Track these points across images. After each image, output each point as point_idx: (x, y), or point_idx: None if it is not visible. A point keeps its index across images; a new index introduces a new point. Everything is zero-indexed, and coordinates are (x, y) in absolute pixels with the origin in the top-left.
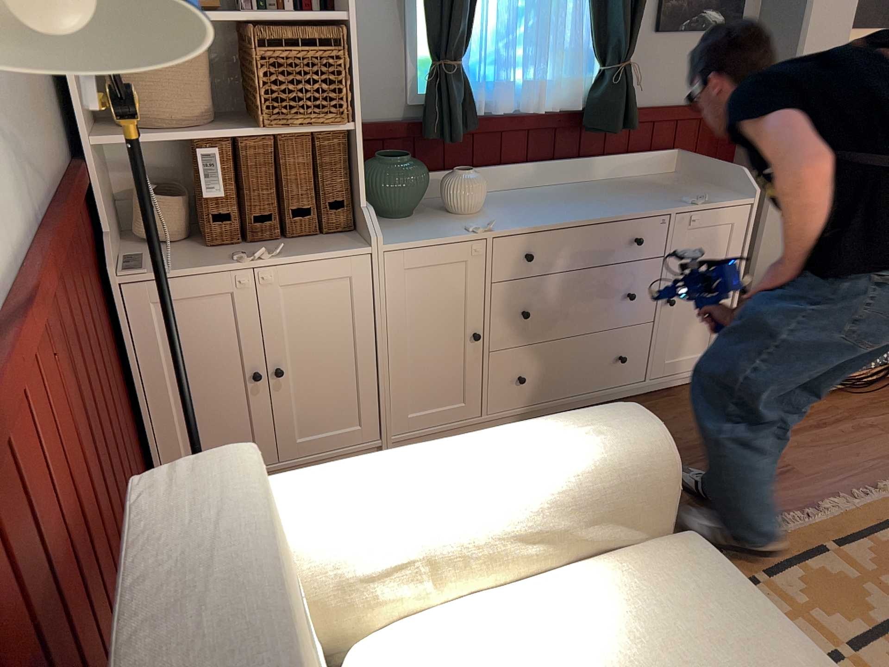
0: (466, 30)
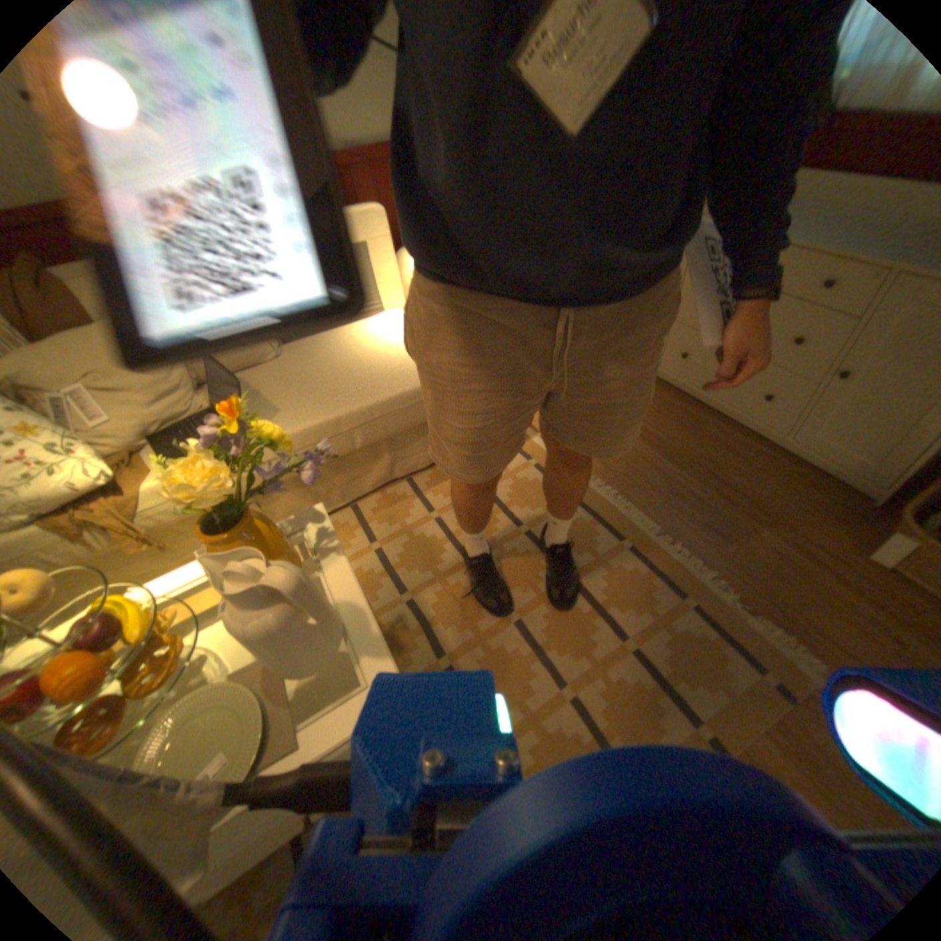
0: None
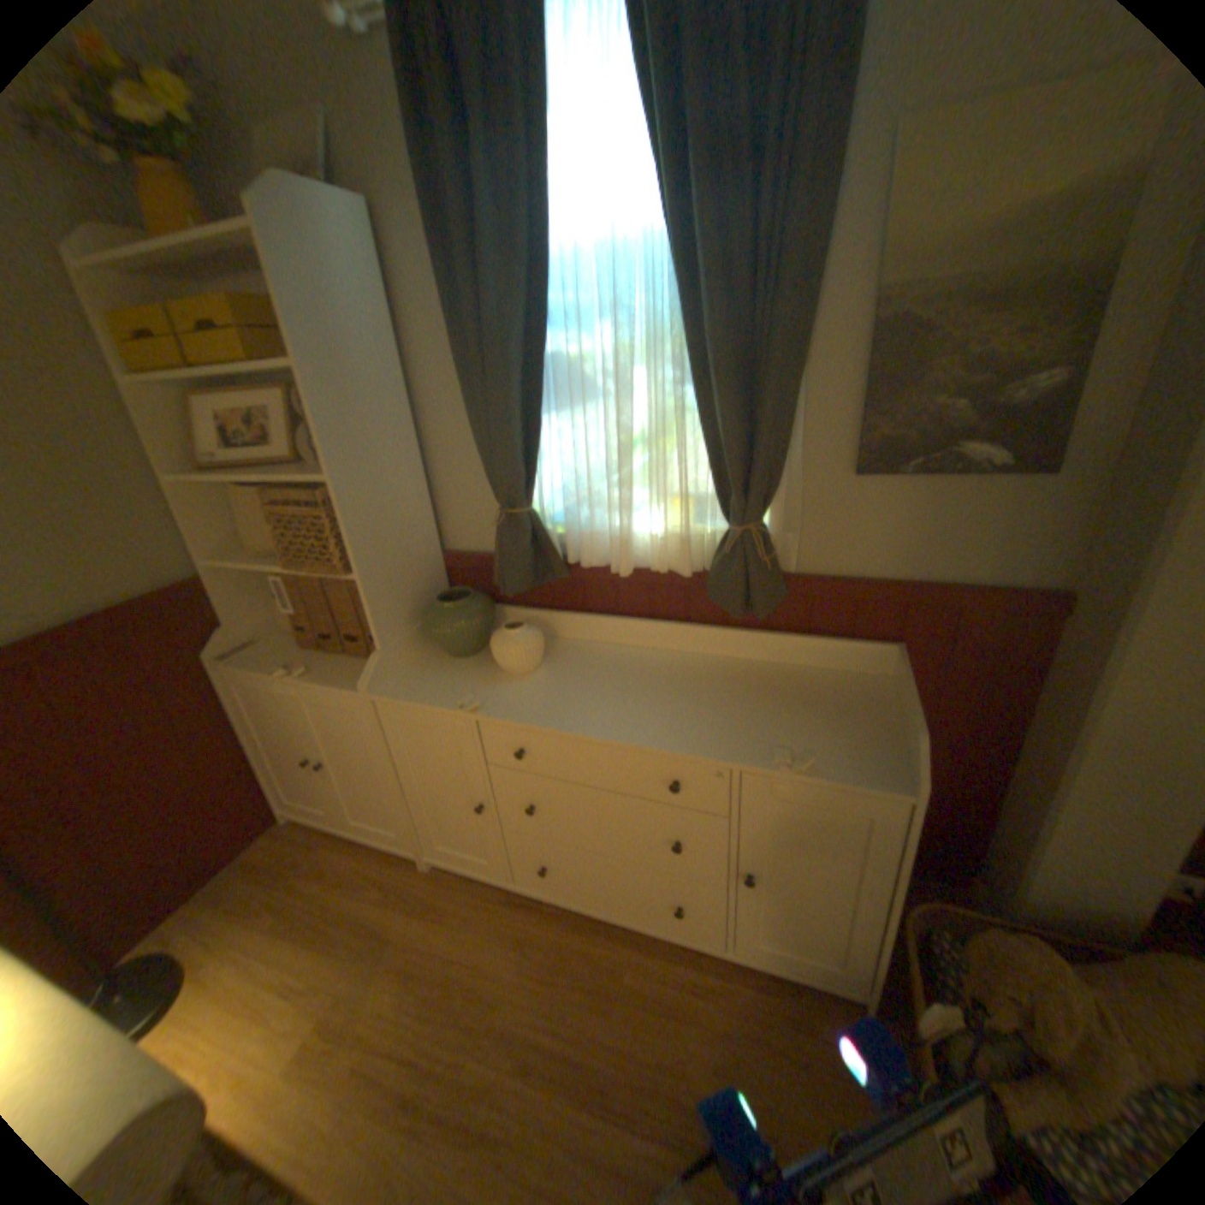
0: (522, 476)
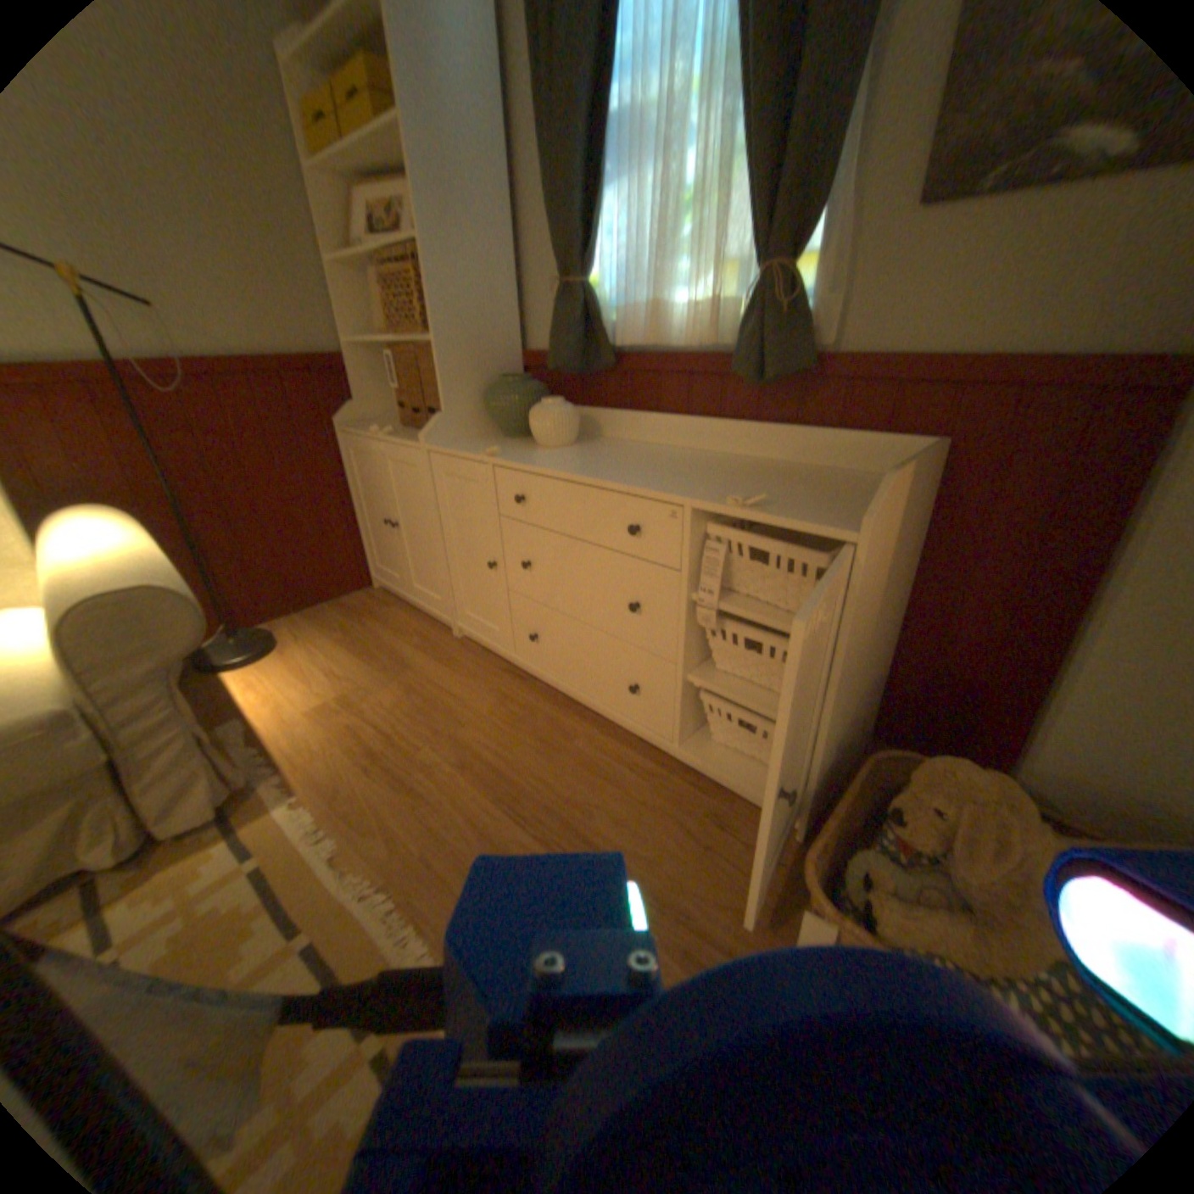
0: (577, 238)
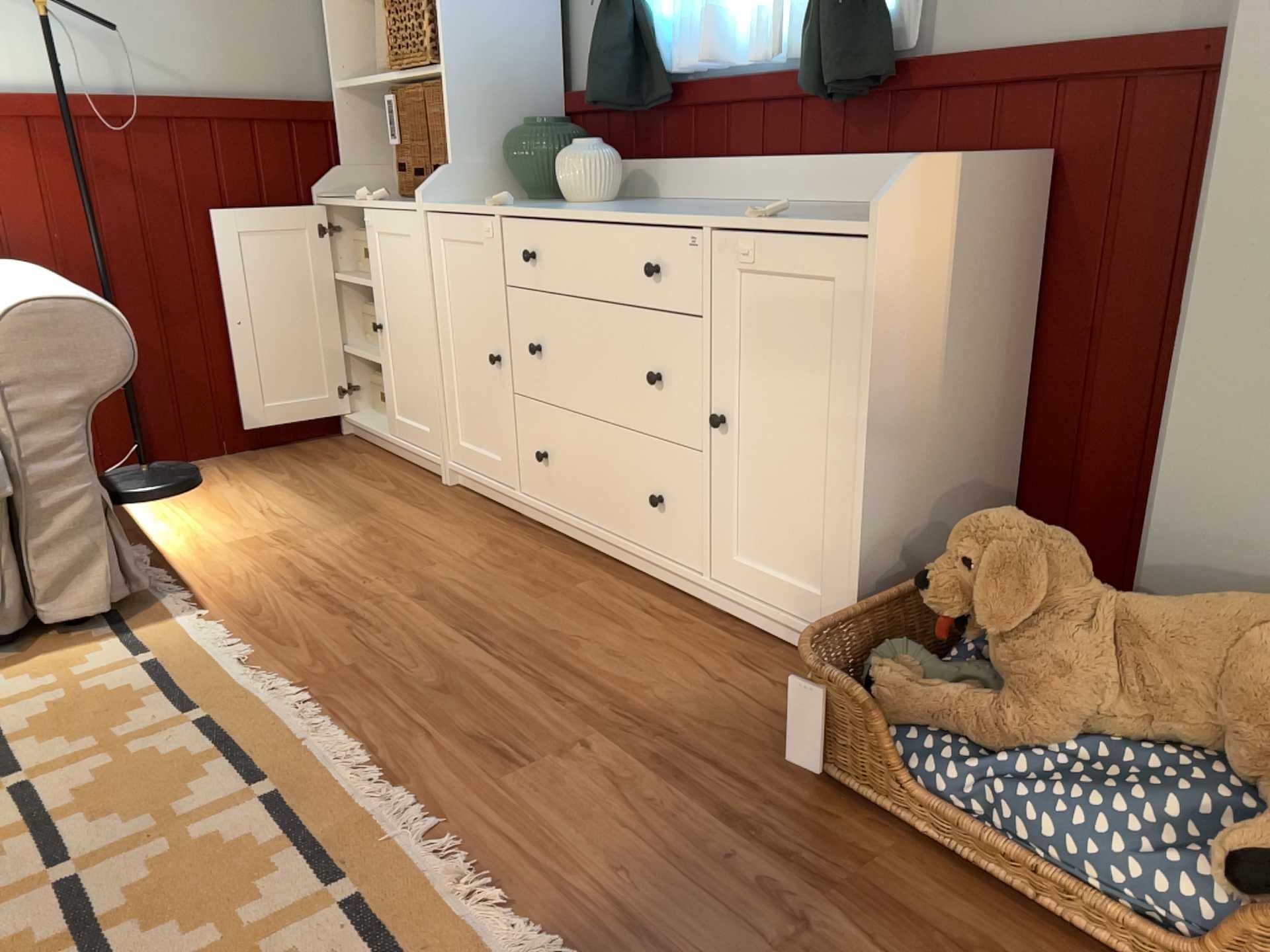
0: None
